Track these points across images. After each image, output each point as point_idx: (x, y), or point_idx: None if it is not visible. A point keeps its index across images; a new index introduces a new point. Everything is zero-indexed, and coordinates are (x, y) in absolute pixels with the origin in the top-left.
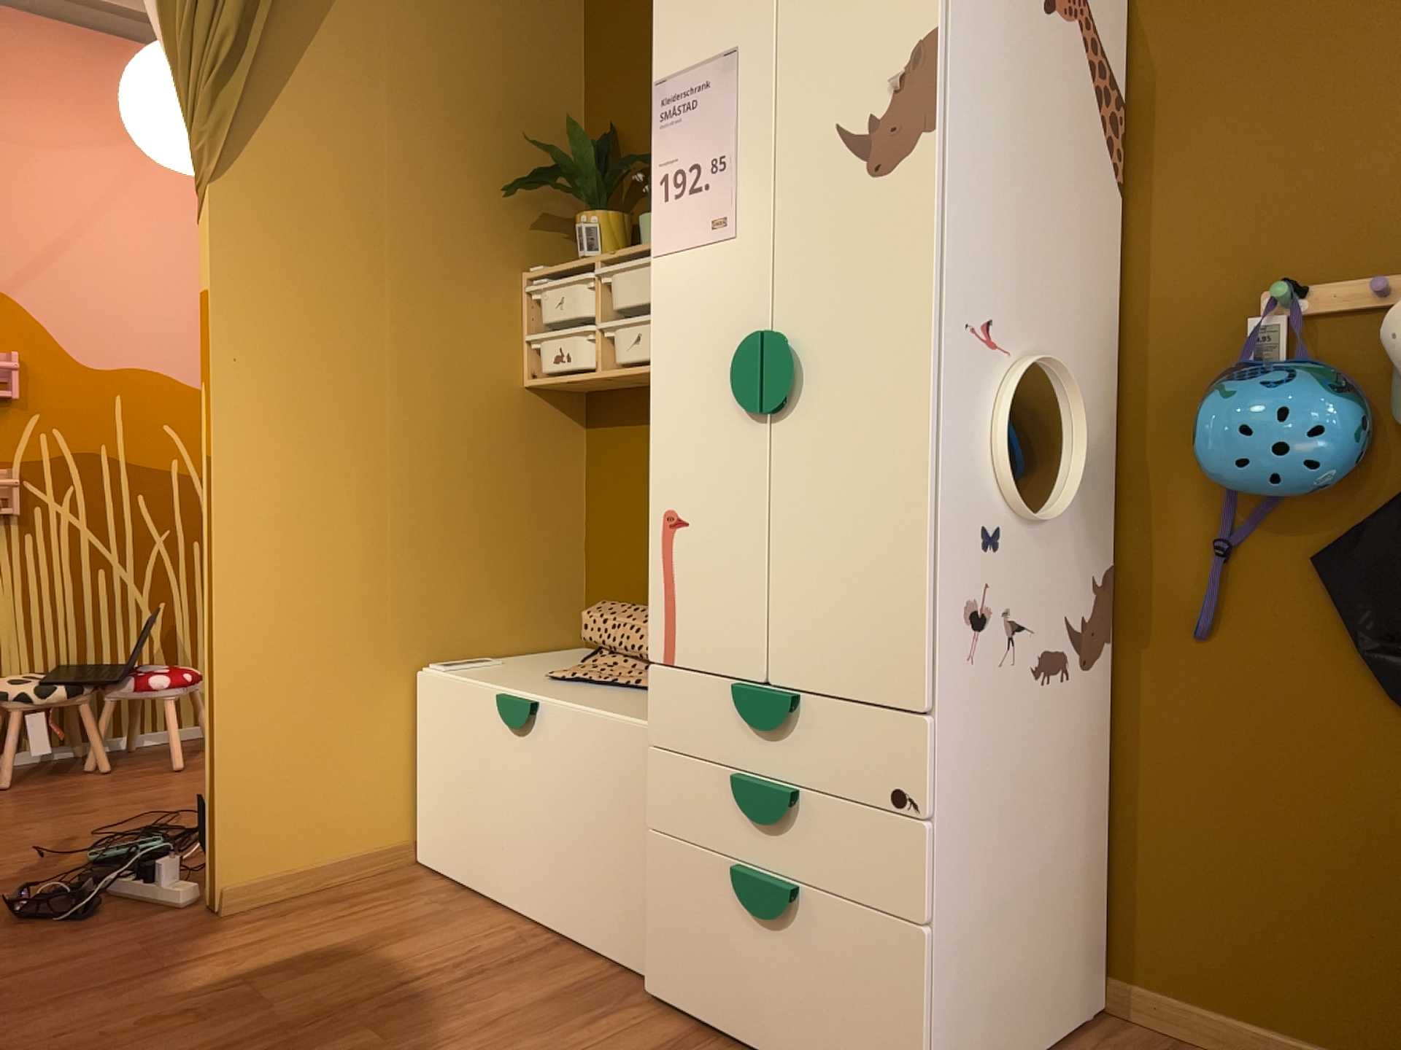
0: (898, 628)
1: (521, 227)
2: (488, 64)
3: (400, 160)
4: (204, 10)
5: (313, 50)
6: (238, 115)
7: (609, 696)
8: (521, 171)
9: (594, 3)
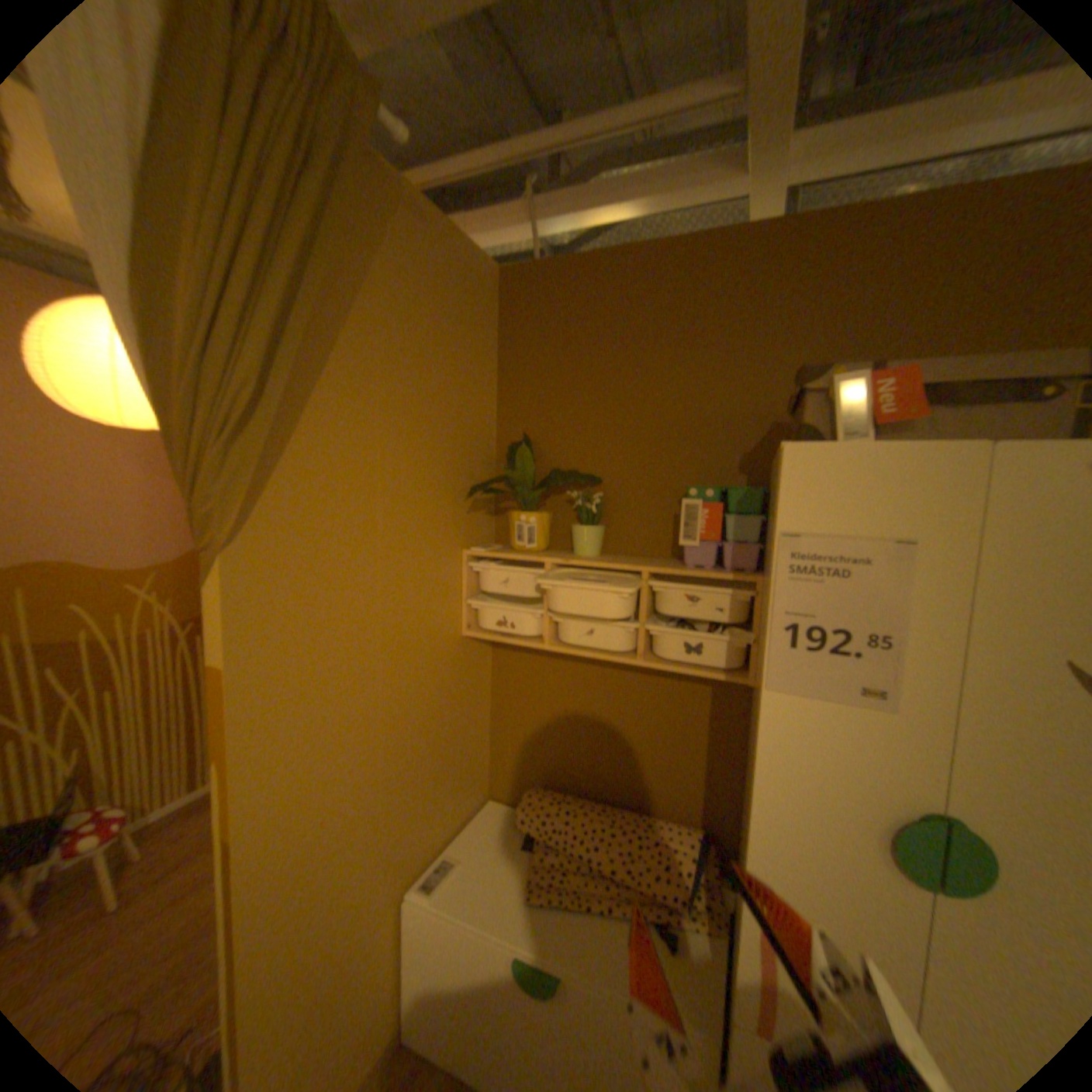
0: None
1: (463, 514)
2: (445, 384)
3: (389, 479)
4: (211, 351)
5: (320, 383)
6: (254, 474)
7: (606, 945)
8: (463, 469)
9: (507, 332)
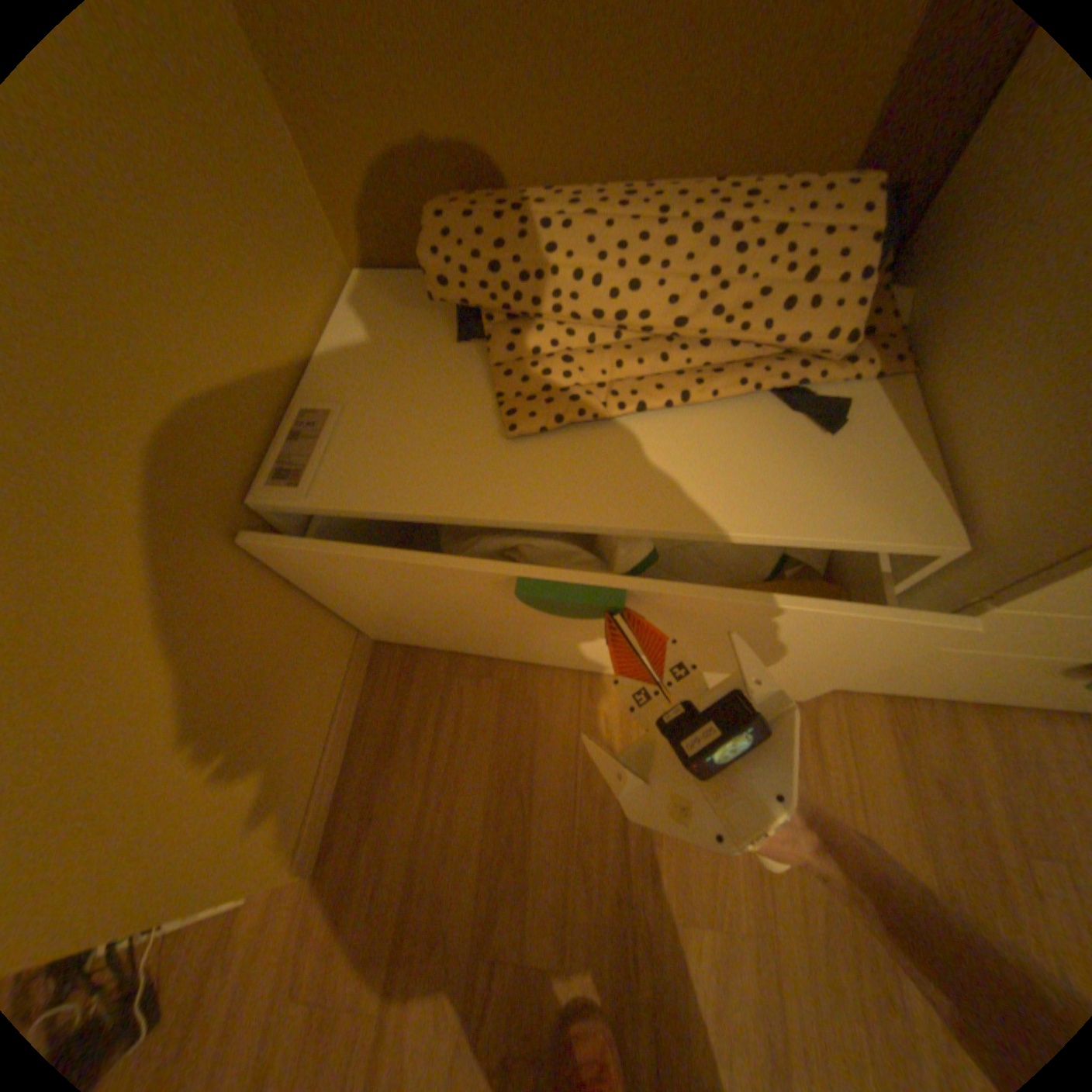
0: None
1: None
2: None
3: None
4: None
5: None
6: None
7: (693, 454)
8: None
9: None
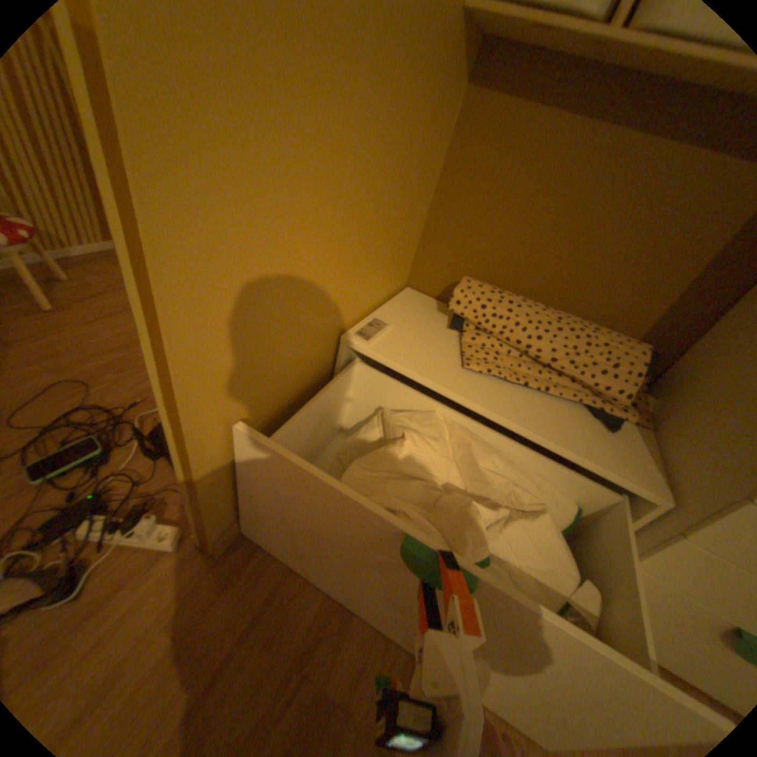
0: None
1: None
2: None
3: None
4: None
5: None
6: None
7: (546, 412)
8: None
9: None
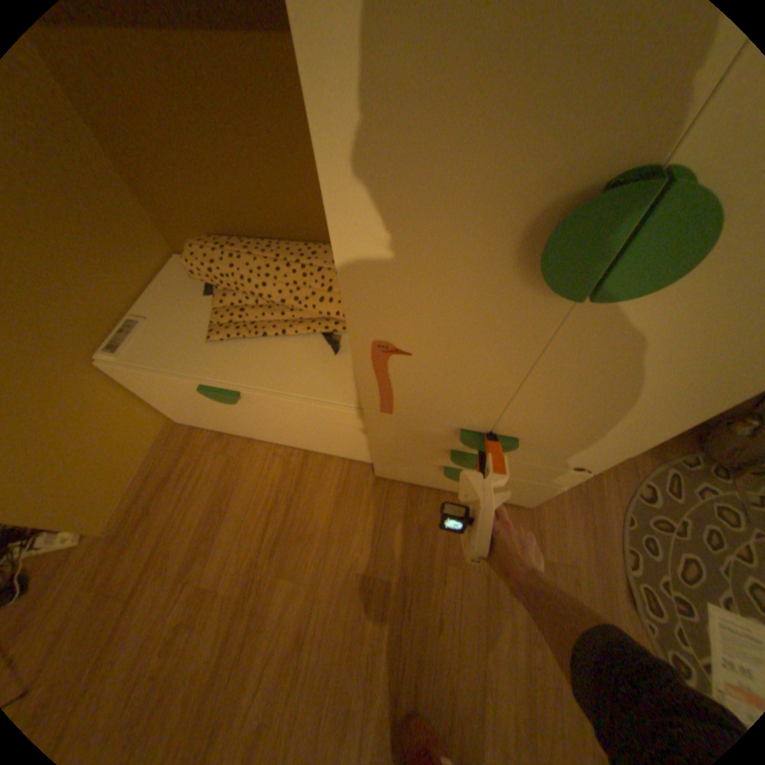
0: (640, 434)
1: None
2: None
3: None
4: None
5: None
6: None
7: (278, 358)
8: None
9: None
